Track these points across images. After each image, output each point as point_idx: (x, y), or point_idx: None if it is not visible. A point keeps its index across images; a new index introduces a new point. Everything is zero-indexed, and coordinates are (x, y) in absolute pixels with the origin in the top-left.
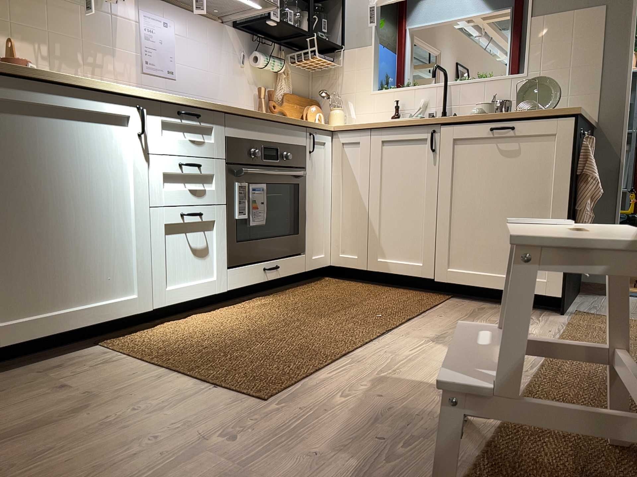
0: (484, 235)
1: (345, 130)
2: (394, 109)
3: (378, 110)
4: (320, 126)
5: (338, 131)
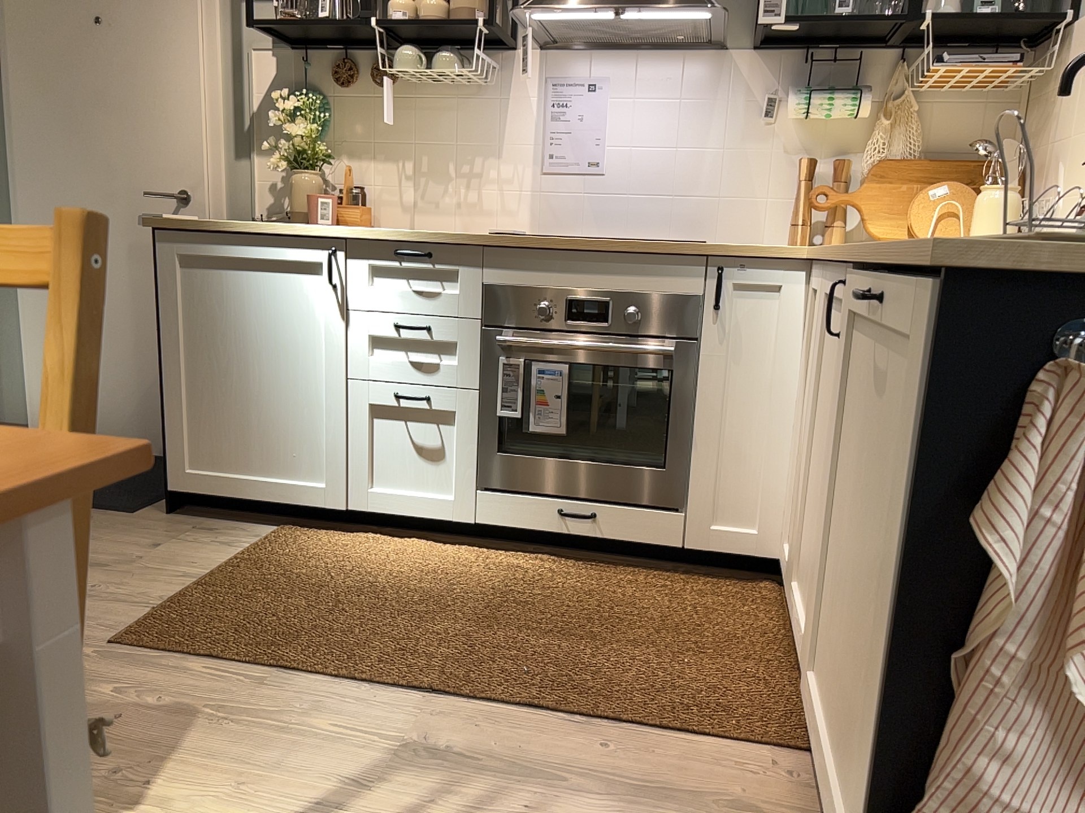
0: (840, 625)
1: (811, 265)
2: None
3: None
4: (749, 255)
5: (810, 266)
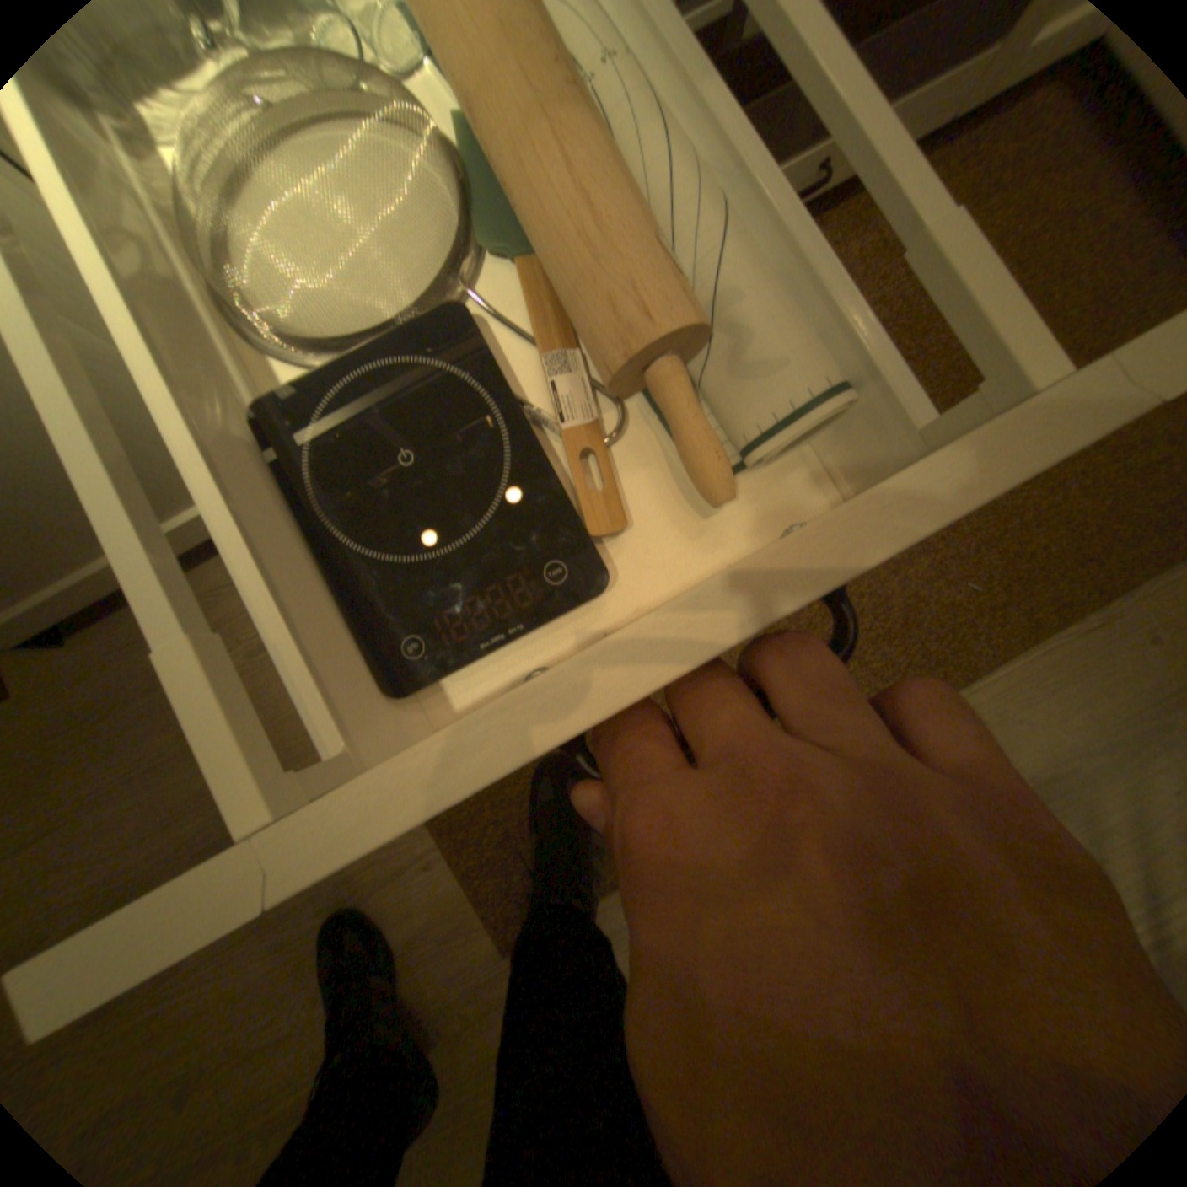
0: None
1: None
2: None
3: None
4: None
5: None
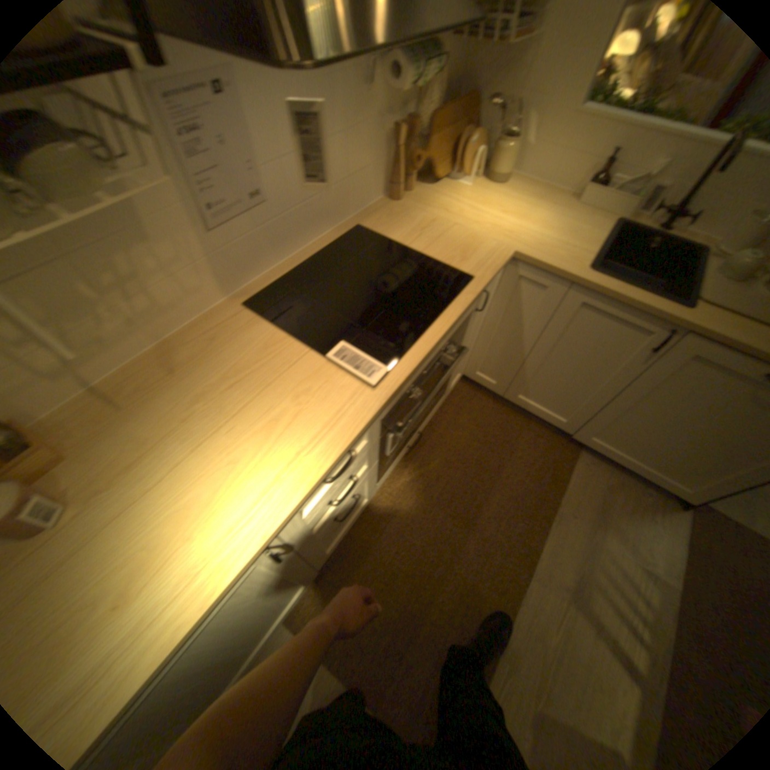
0: (655, 440)
1: (531, 264)
2: (603, 152)
3: (575, 144)
4: (498, 271)
5: (519, 259)
